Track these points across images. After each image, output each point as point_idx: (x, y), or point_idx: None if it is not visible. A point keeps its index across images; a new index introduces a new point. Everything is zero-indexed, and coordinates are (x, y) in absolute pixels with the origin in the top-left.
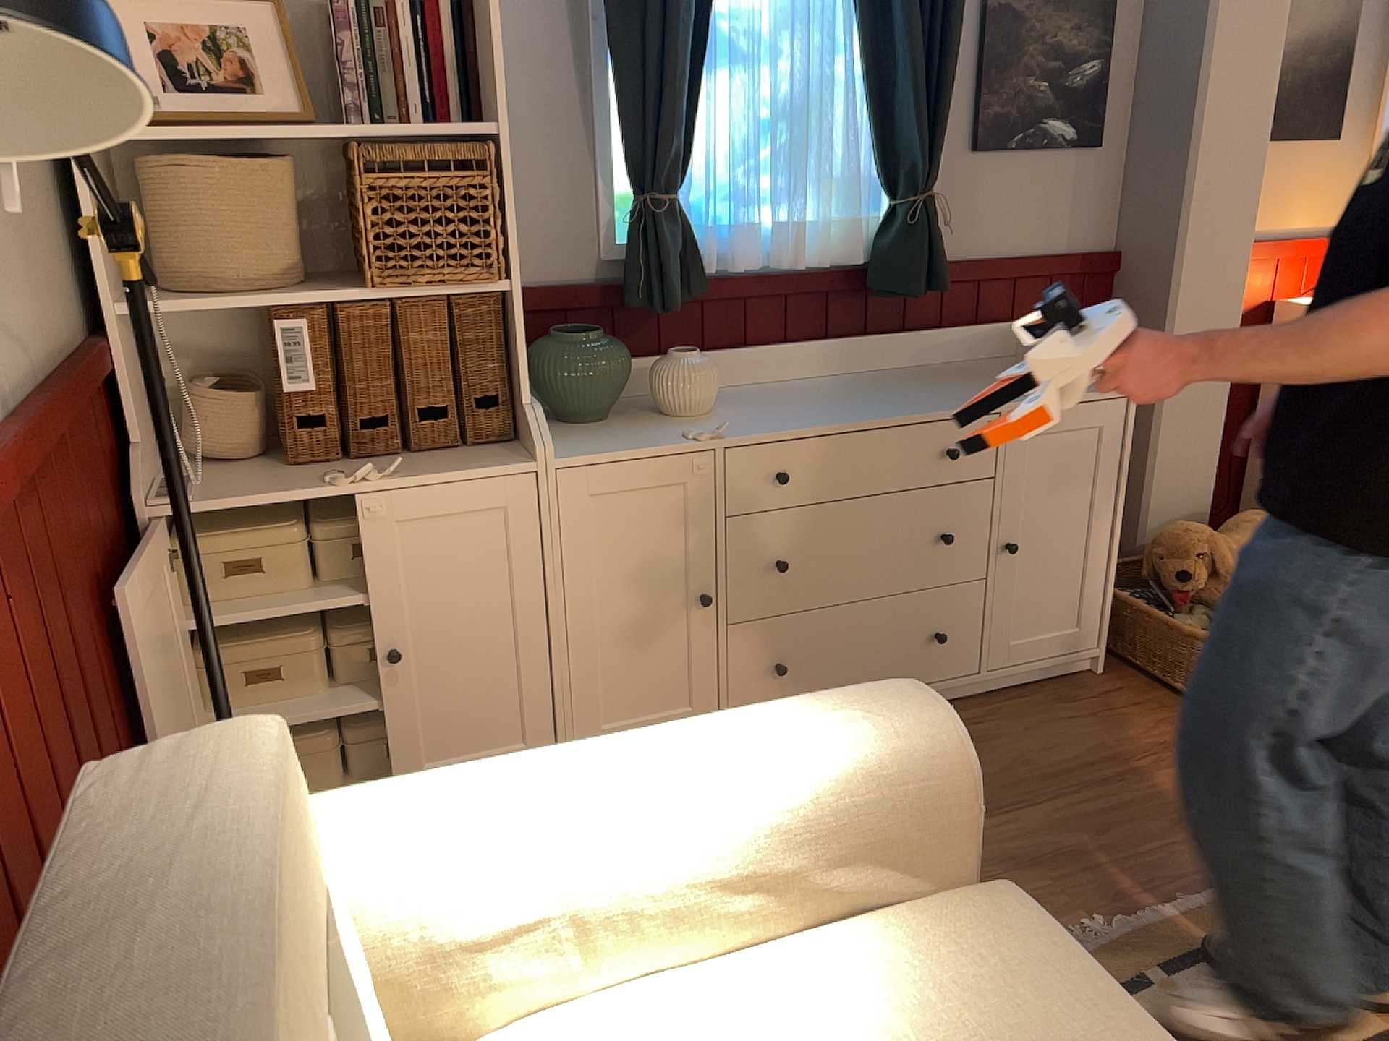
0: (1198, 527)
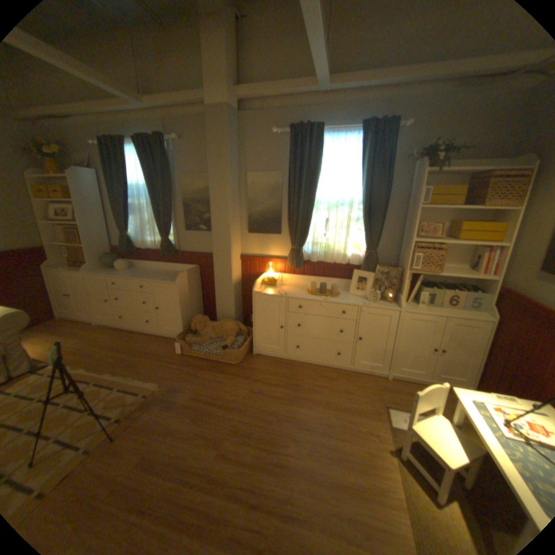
0: (199, 317)
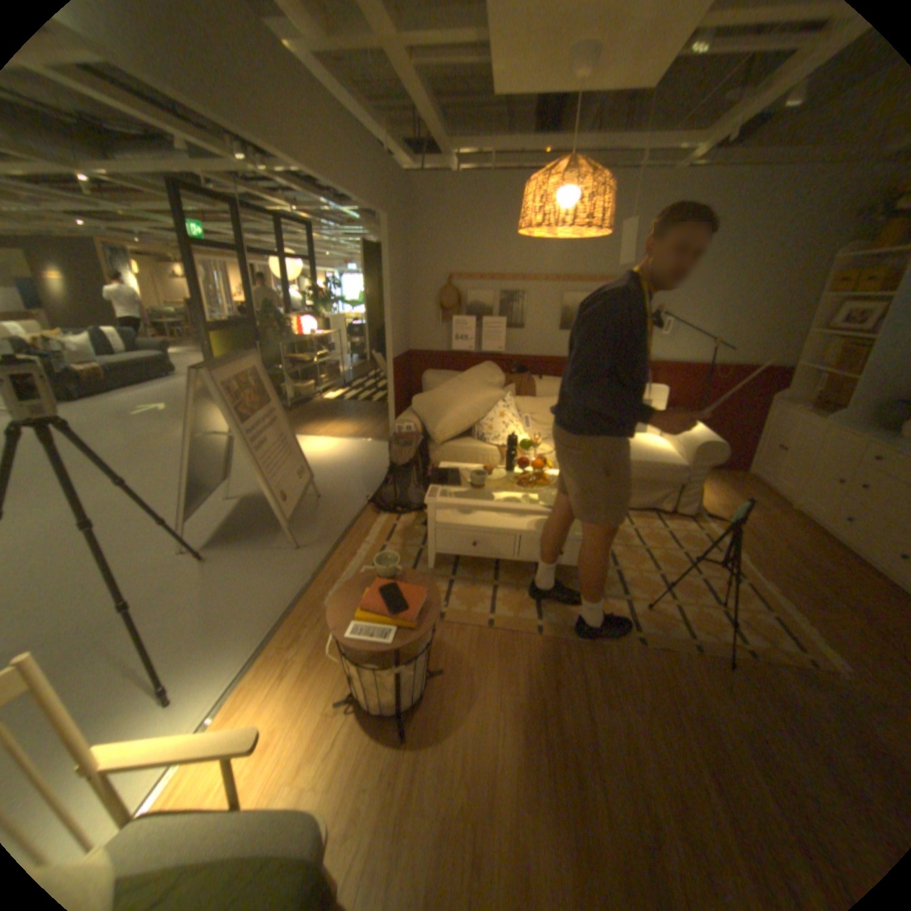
0: None
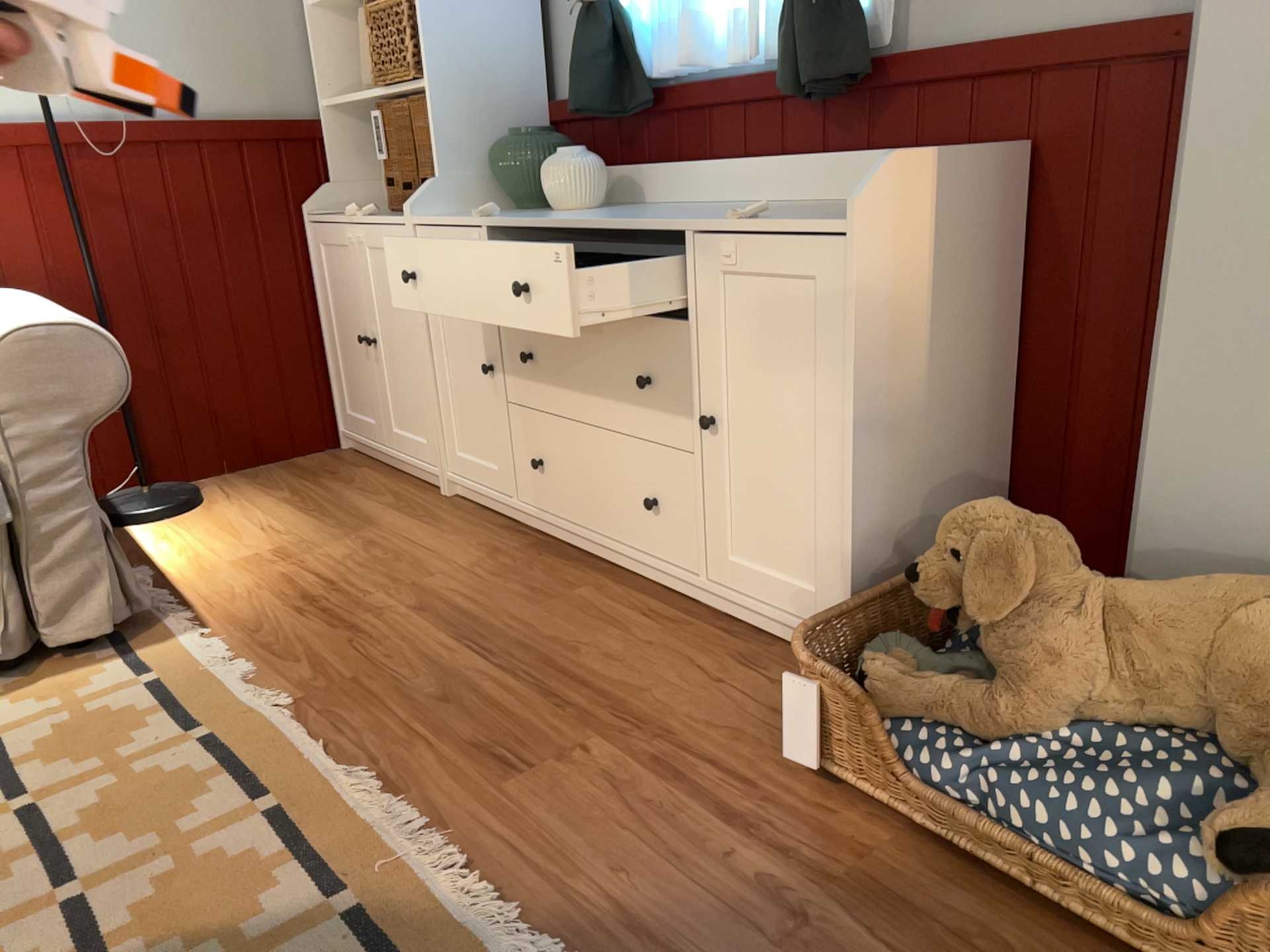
0: (1000, 513)
